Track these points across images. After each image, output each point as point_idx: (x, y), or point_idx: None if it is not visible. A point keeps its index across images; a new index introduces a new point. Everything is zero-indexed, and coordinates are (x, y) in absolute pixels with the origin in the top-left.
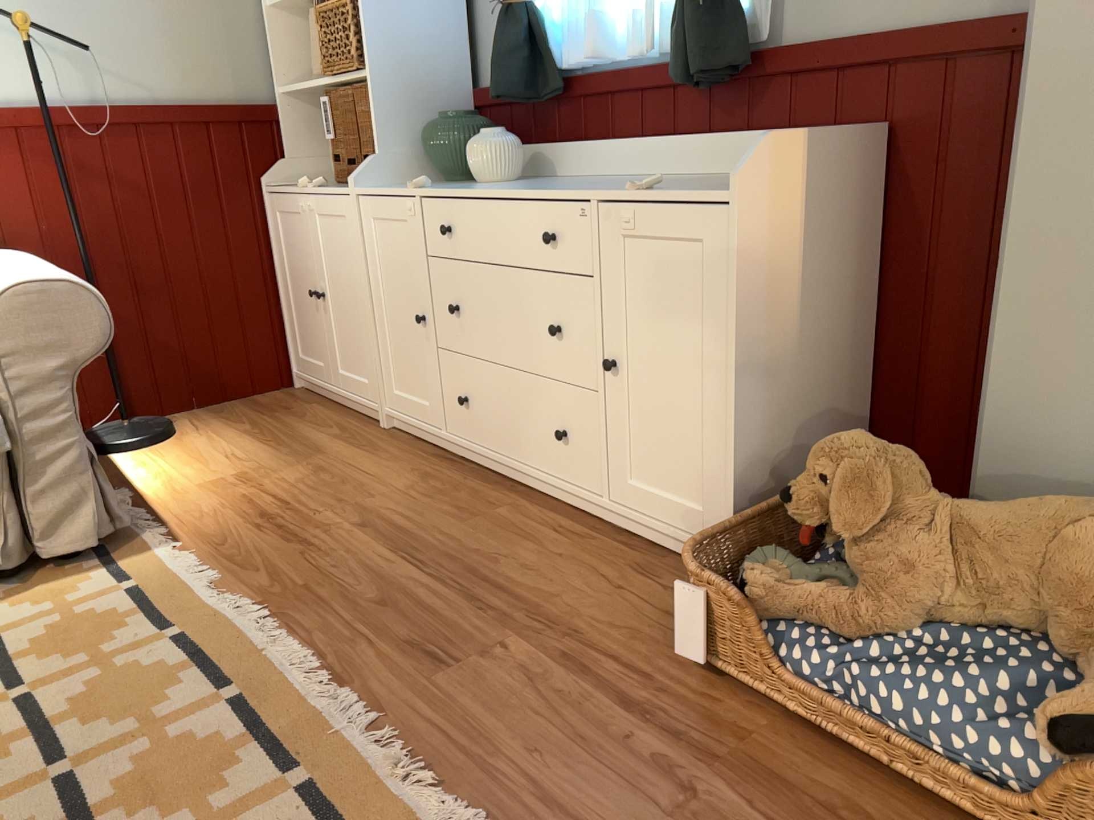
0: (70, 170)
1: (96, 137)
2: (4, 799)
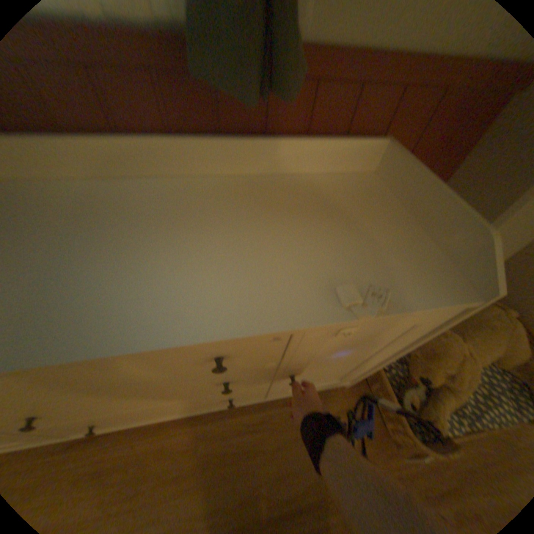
0: None
1: None
2: None
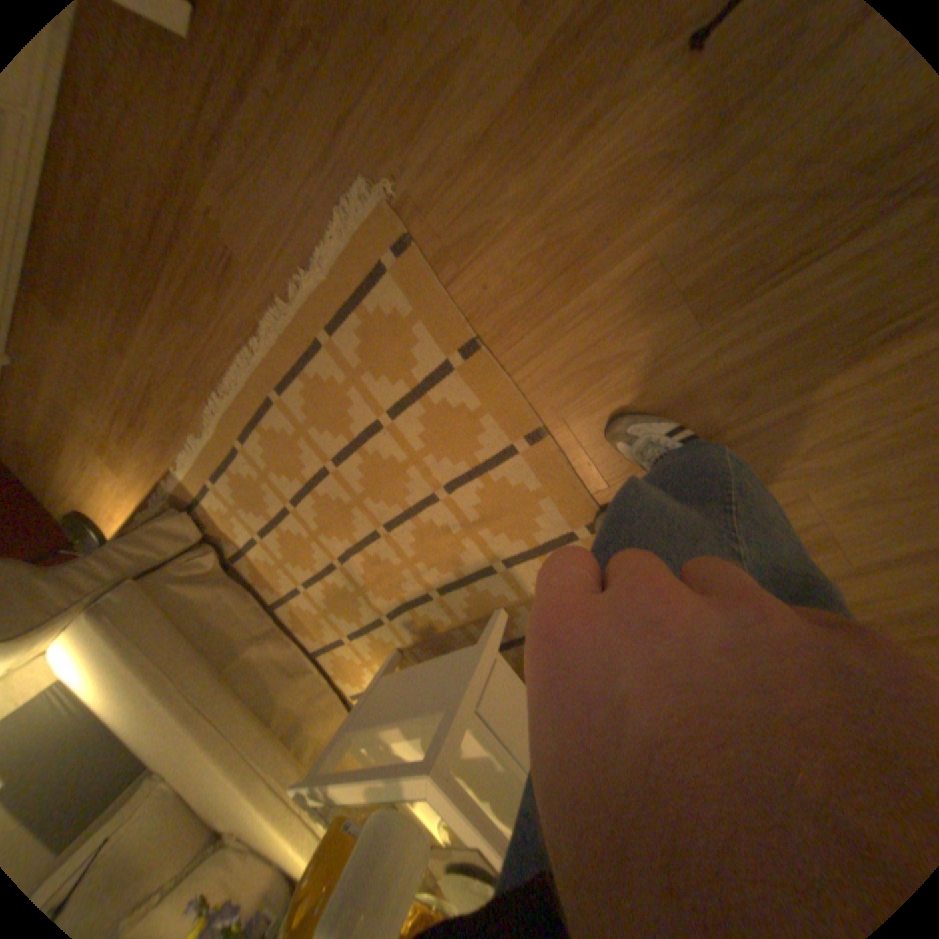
0: None
1: None
2: (344, 482)
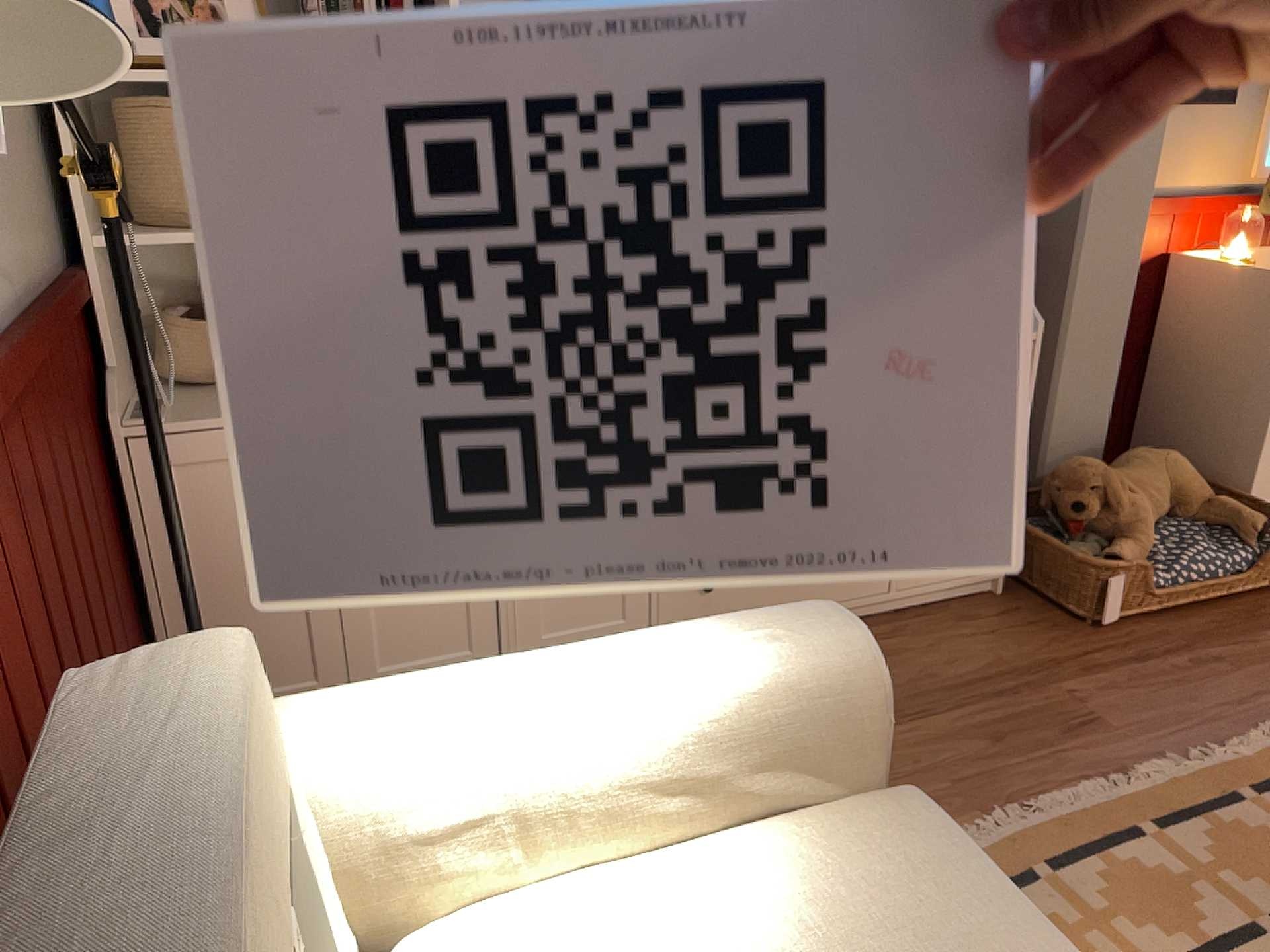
0: (8, 505)
1: (8, 406)
2: None
